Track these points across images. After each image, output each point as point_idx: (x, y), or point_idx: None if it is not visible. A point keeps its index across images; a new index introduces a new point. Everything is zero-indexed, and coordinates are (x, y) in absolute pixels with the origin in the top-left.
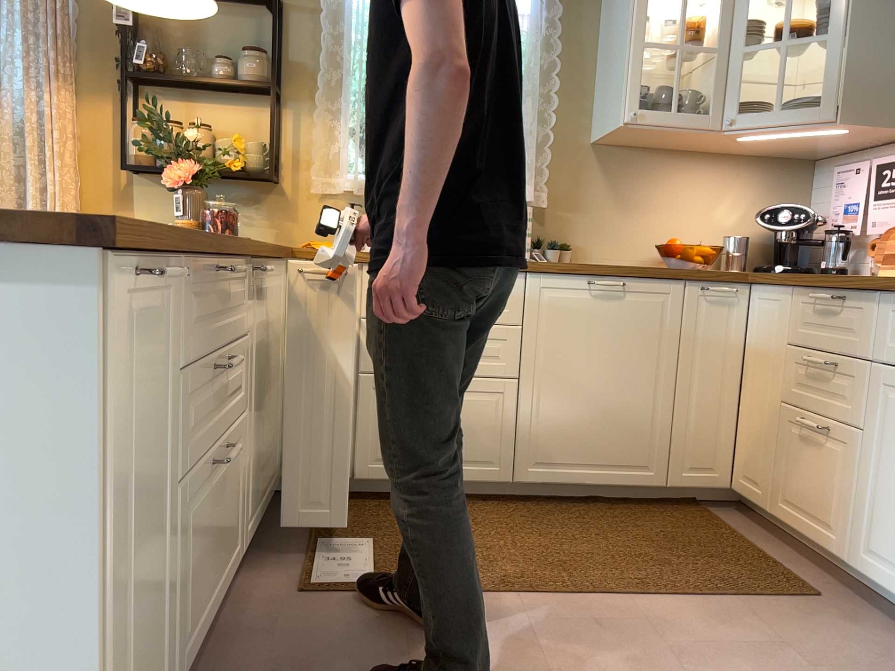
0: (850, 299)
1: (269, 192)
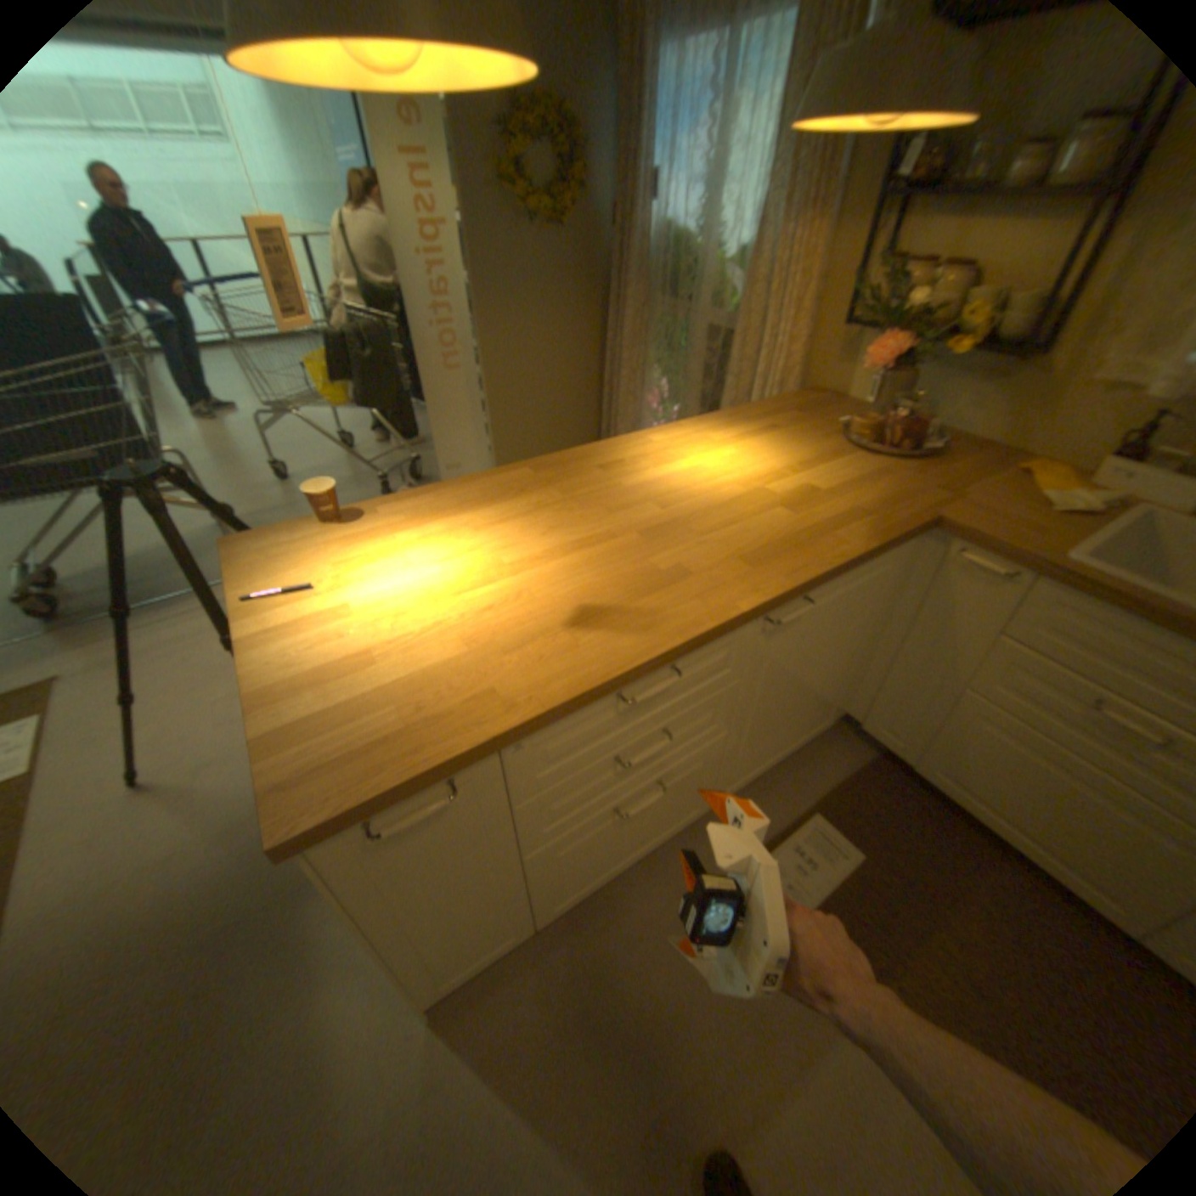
0: None
1: (1026, 362)
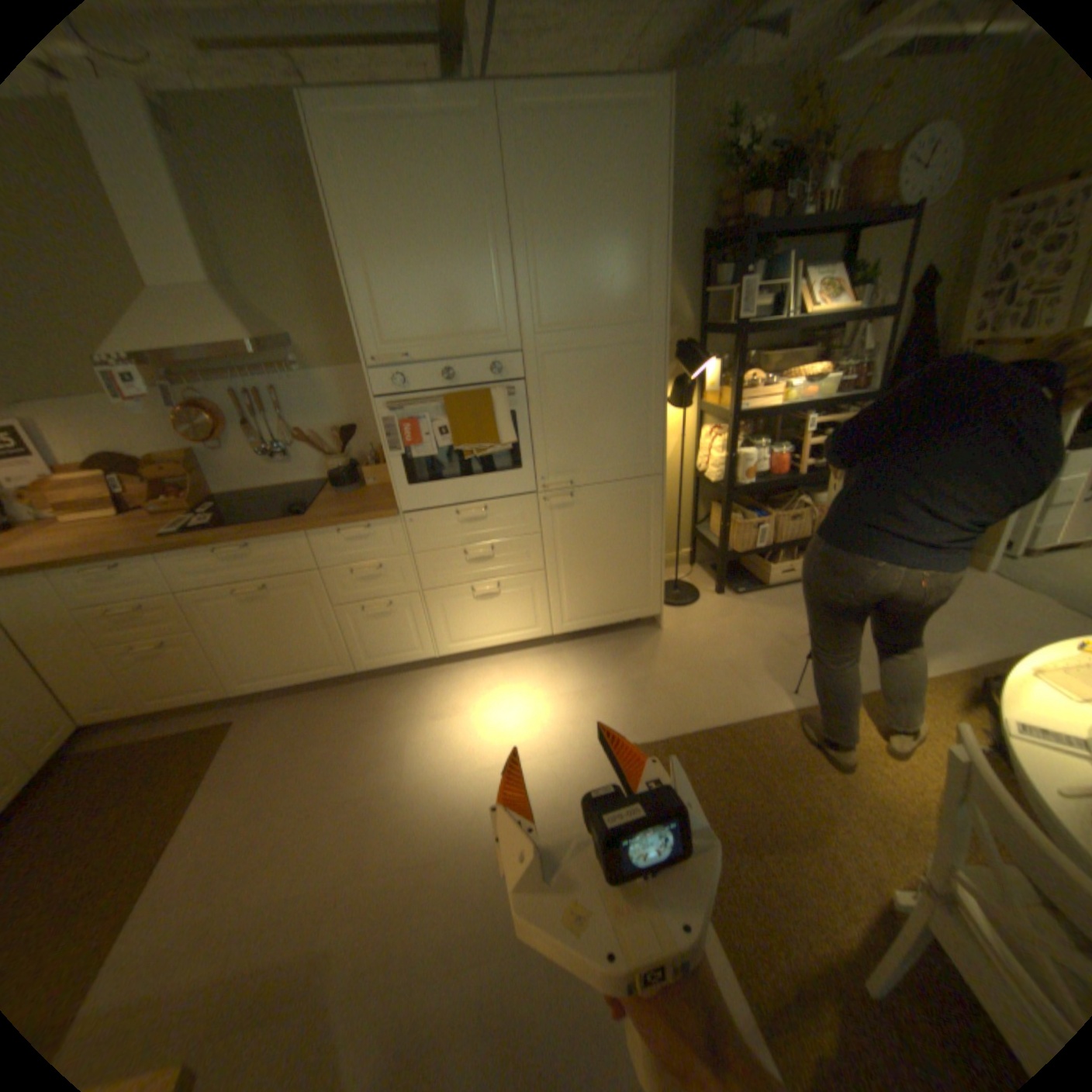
0: (122, 565)
1: None
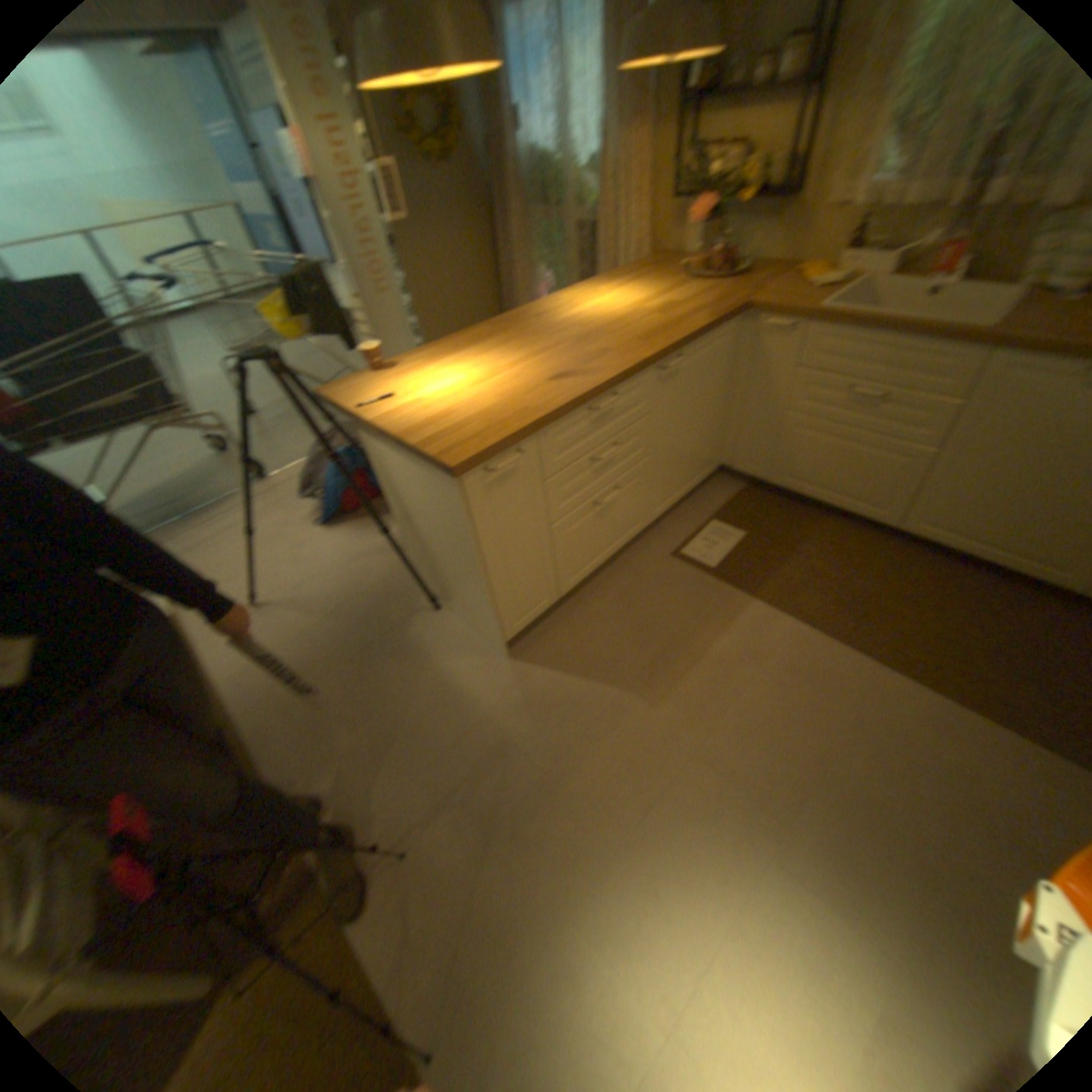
0: None
1: (791, 200)
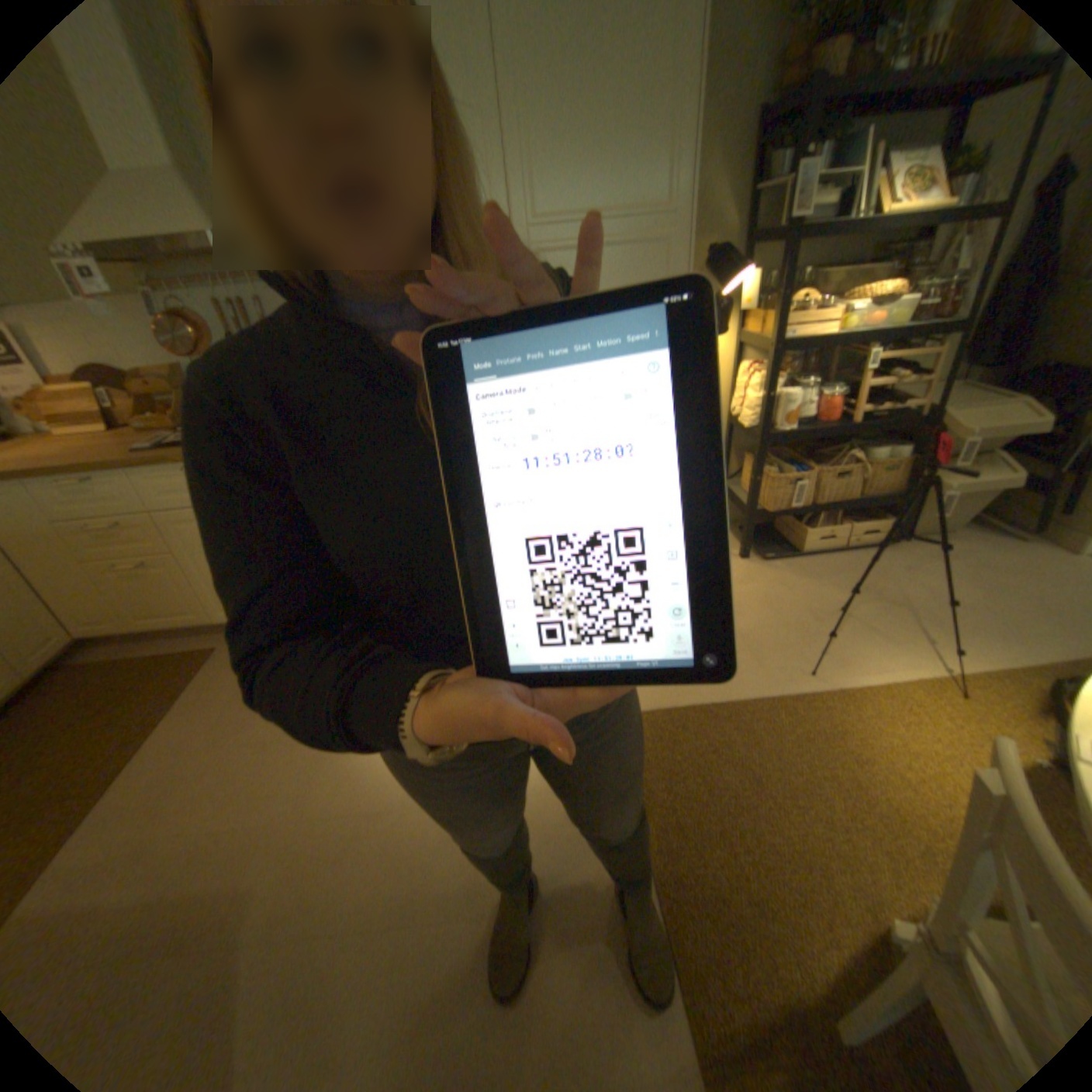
0: (93, 479)
1: None
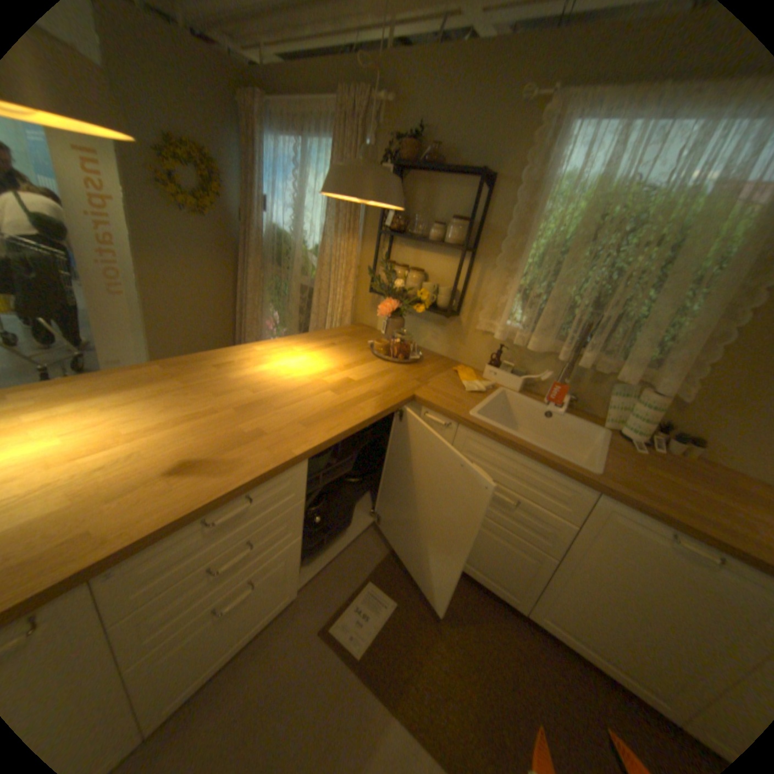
0: None
1: (451, 319)
